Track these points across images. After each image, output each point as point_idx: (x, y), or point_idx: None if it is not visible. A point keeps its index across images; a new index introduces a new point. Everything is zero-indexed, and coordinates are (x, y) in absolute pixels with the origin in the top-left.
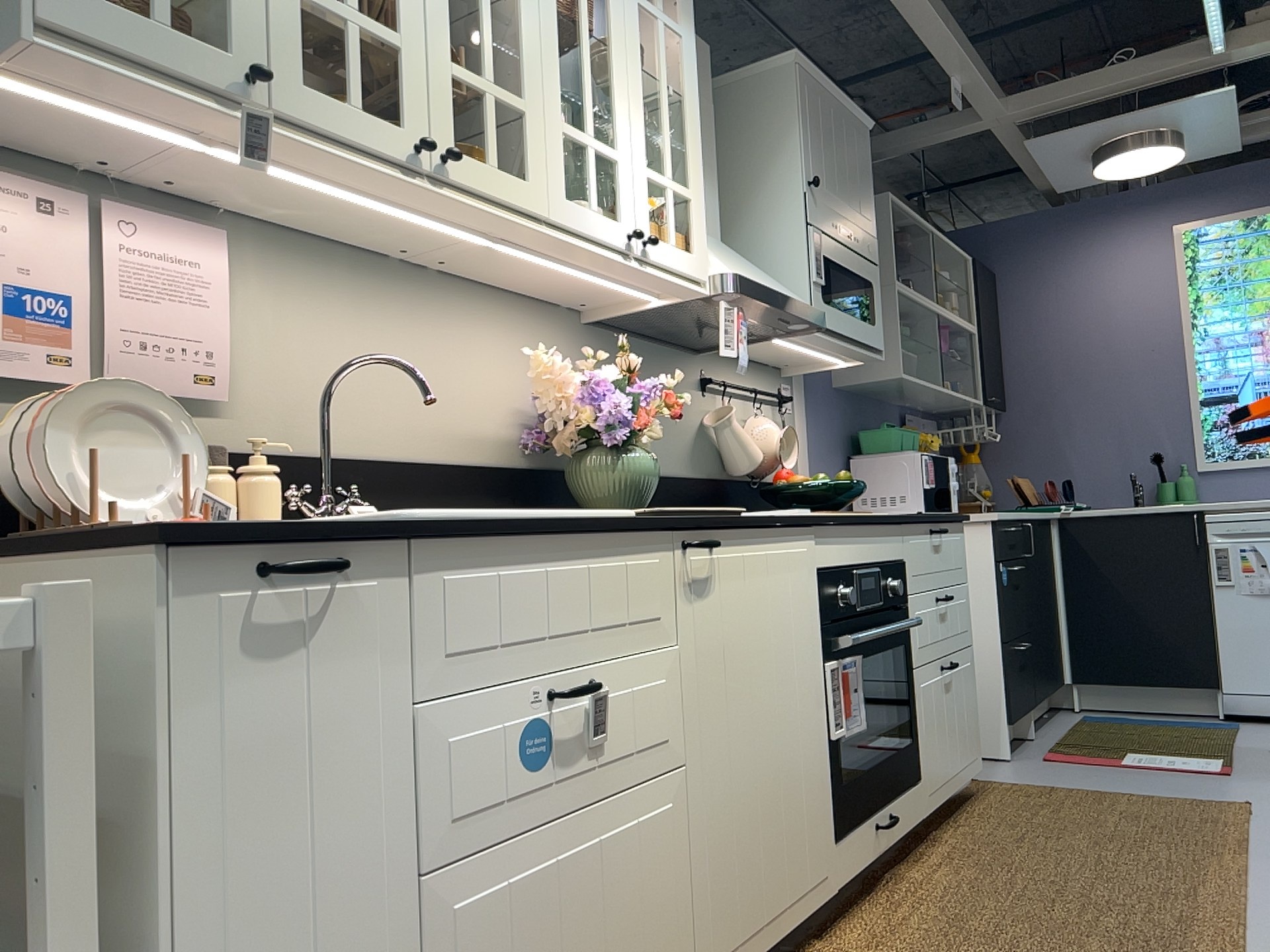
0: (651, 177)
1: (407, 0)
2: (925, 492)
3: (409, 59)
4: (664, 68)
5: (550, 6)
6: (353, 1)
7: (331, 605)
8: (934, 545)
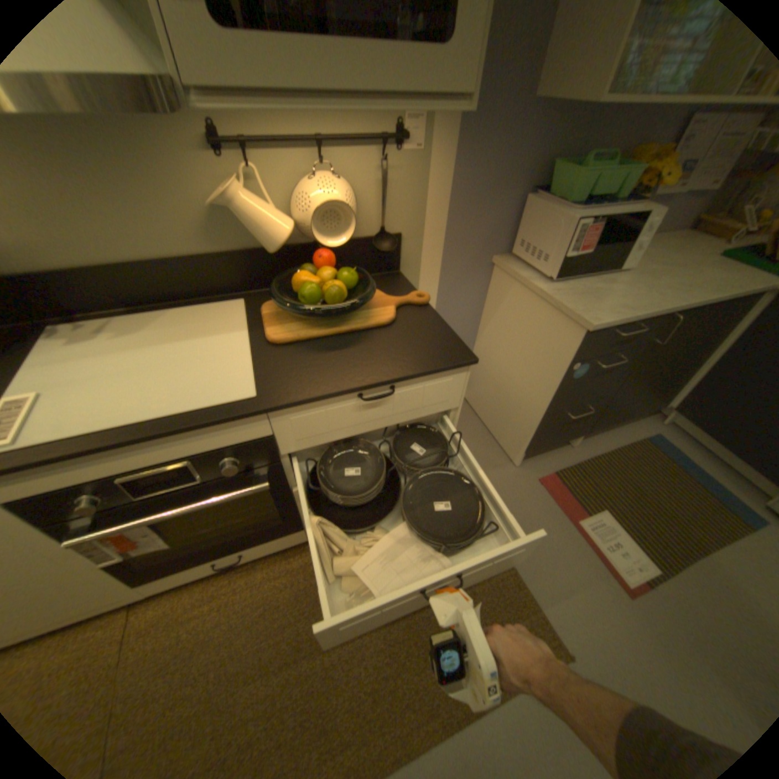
0: None
1: None
2: (567, 257)
3: None
4: None
5: None
6: None
7: None
8: (360, 405)
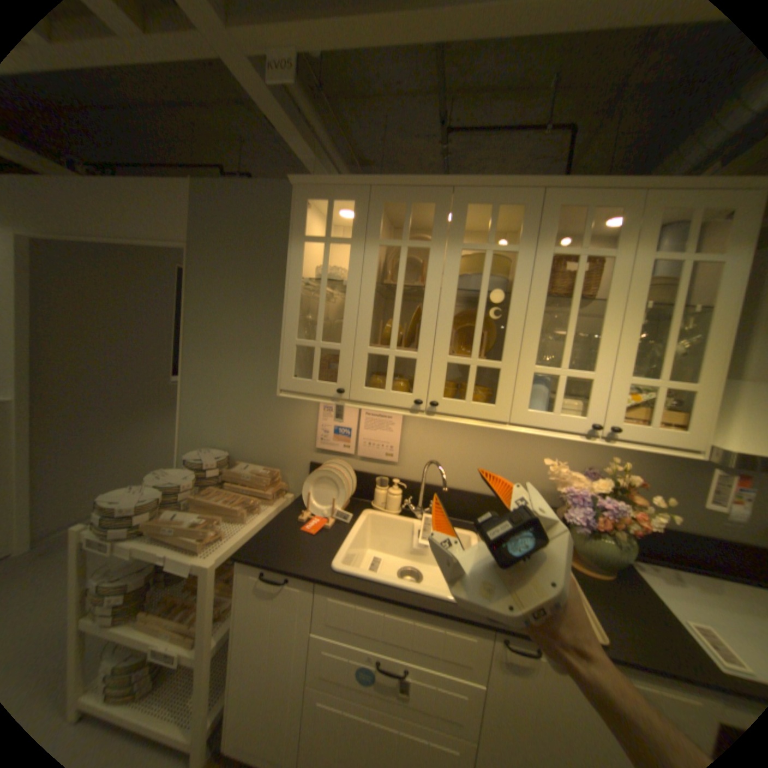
0: (635, 382)
1: (424, 335)
2: None
3: (420, 362)
4: (681, 296)
5: (554, 290)
6: (393, 346)
7: (284, 592)
8: None
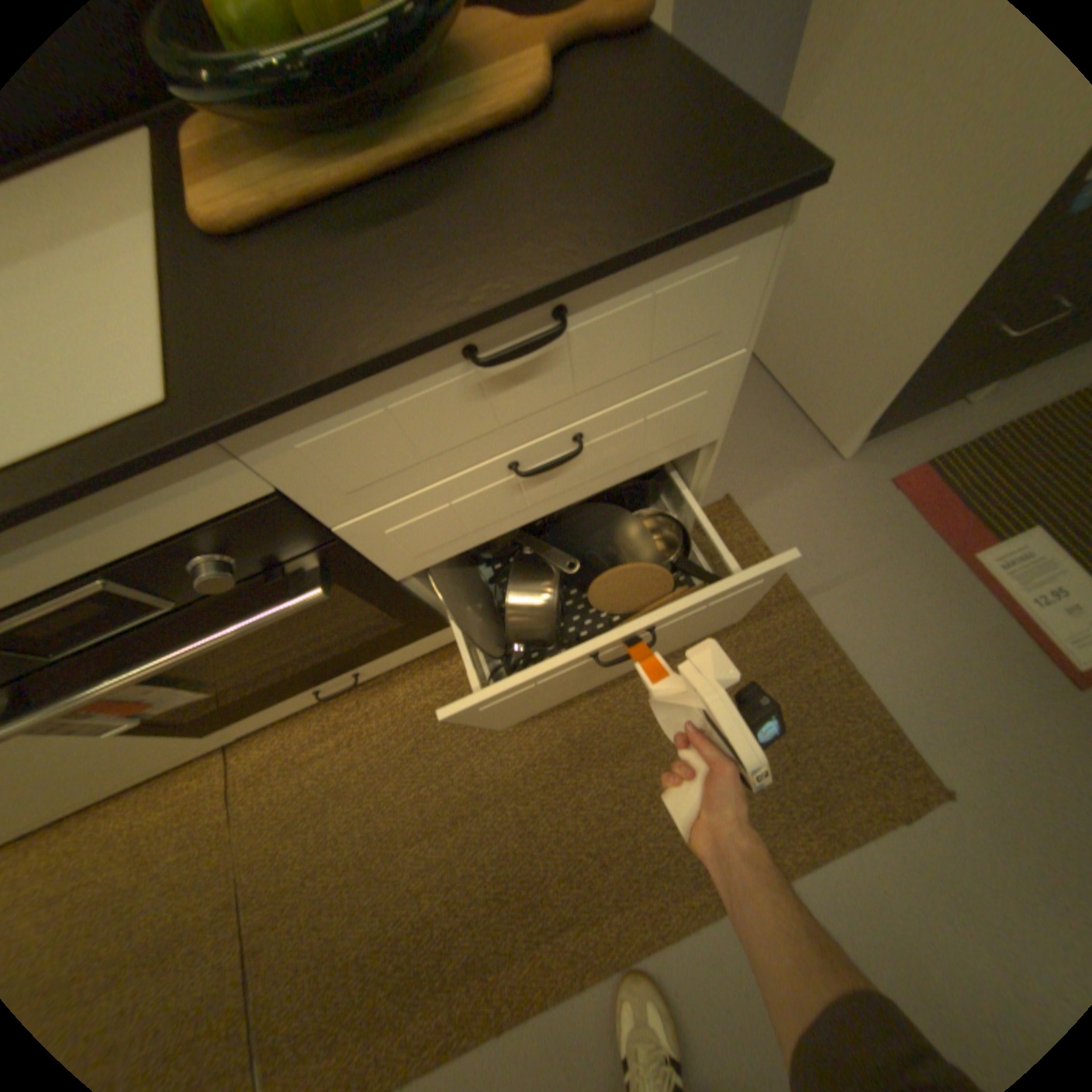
0: None
1: None
2: None
3: None
4: None
5: None
6: None
7: None
8: (476, 382)
